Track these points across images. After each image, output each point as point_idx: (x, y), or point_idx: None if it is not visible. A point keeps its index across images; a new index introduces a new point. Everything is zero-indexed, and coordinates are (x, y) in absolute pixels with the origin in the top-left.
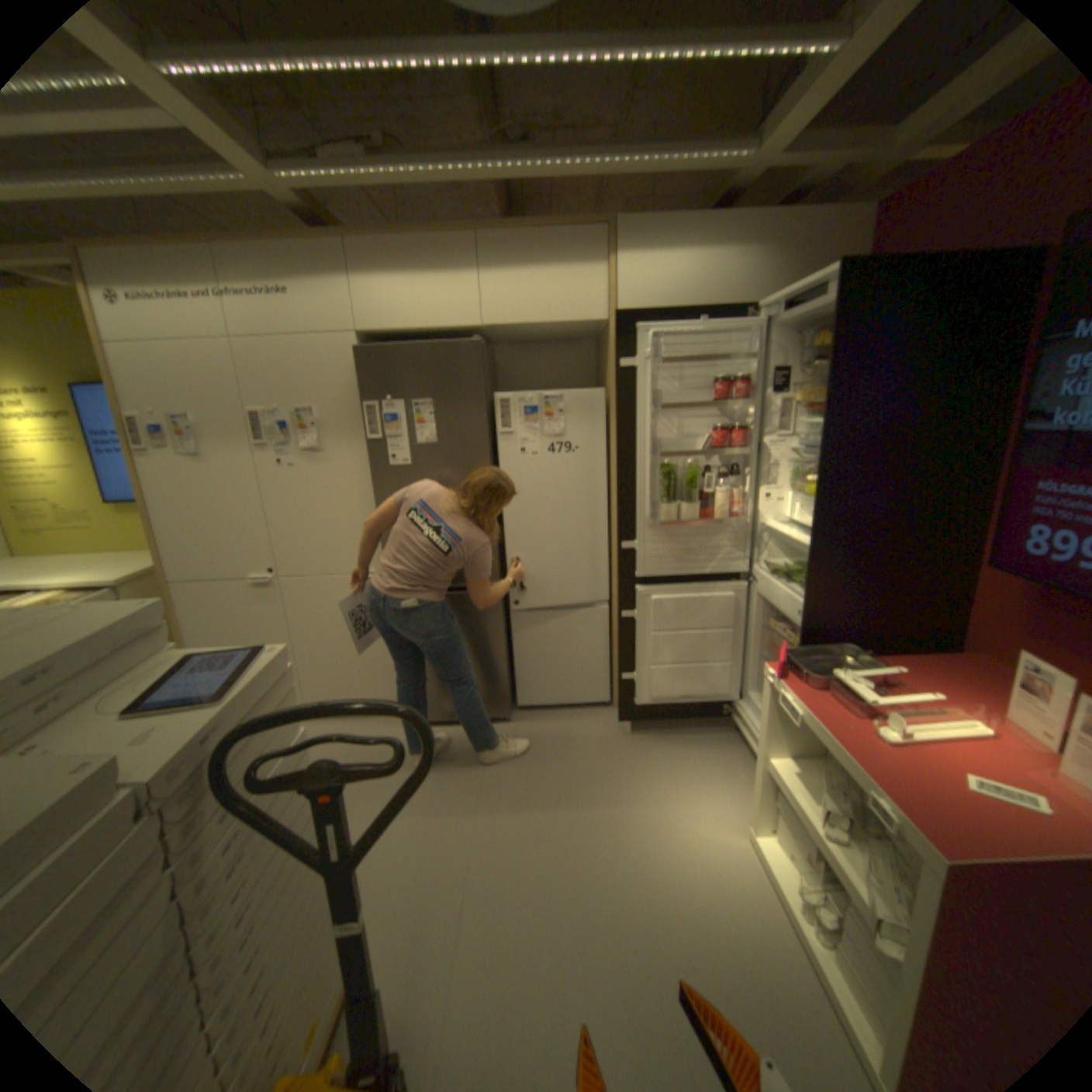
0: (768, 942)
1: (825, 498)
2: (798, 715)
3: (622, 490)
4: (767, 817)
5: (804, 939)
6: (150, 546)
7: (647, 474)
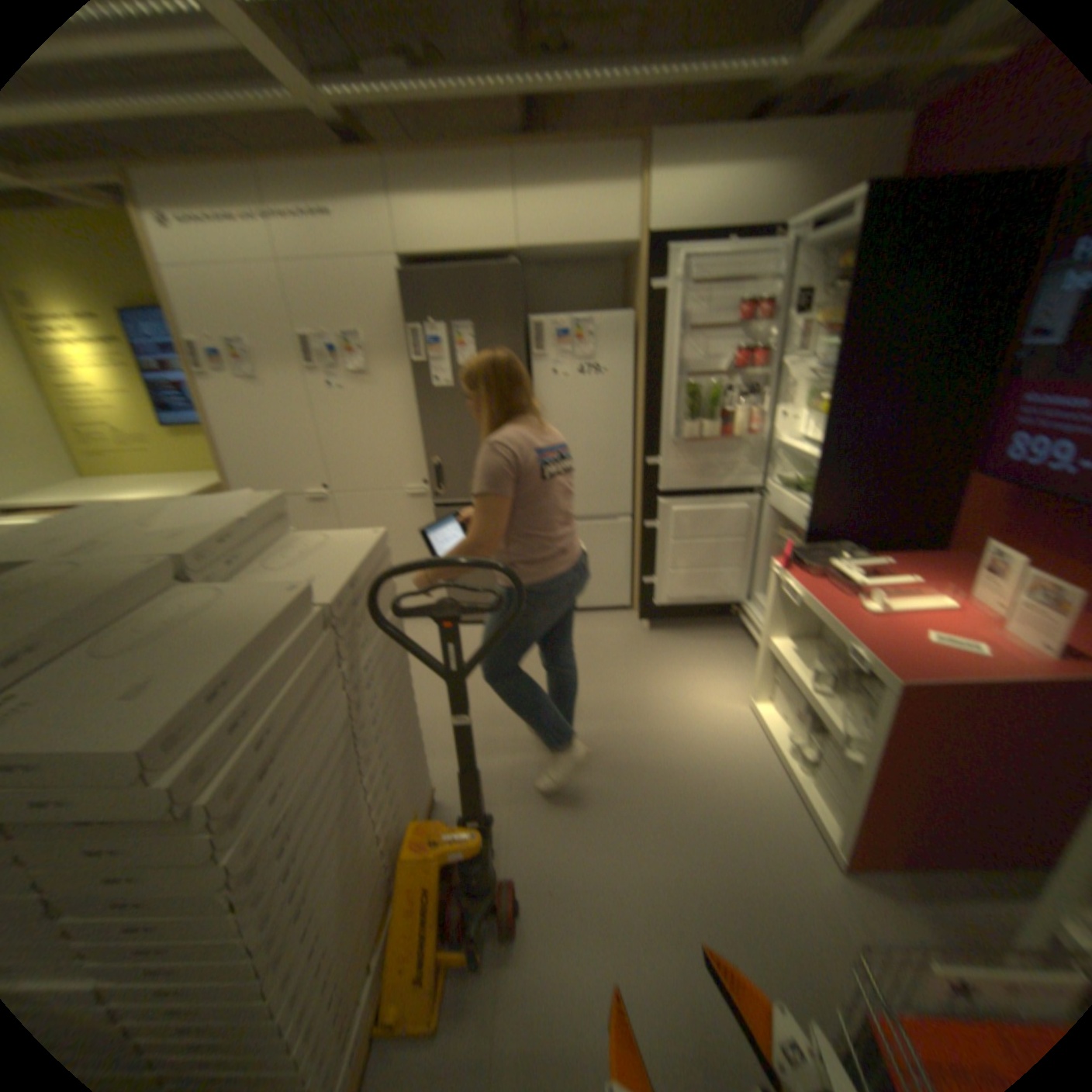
0: (763, 776)
1: (837, 414)
2: (799, 602)
3: (650, 412)
4: (768, 687)
5: (791, 771)
6: (221, 466)
7: (674, 395)
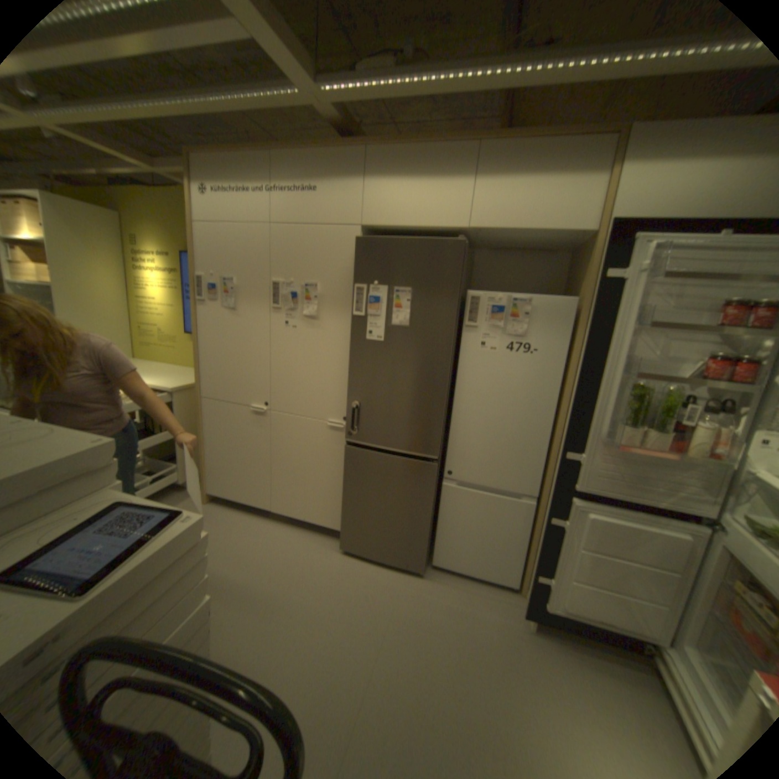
0: None
1: None
2: None
3: (578, 399)
4: None
5: None
6: (195, 369)
7: (613, 390)
